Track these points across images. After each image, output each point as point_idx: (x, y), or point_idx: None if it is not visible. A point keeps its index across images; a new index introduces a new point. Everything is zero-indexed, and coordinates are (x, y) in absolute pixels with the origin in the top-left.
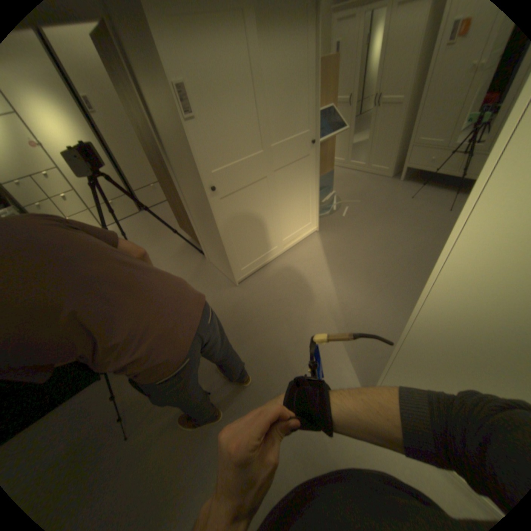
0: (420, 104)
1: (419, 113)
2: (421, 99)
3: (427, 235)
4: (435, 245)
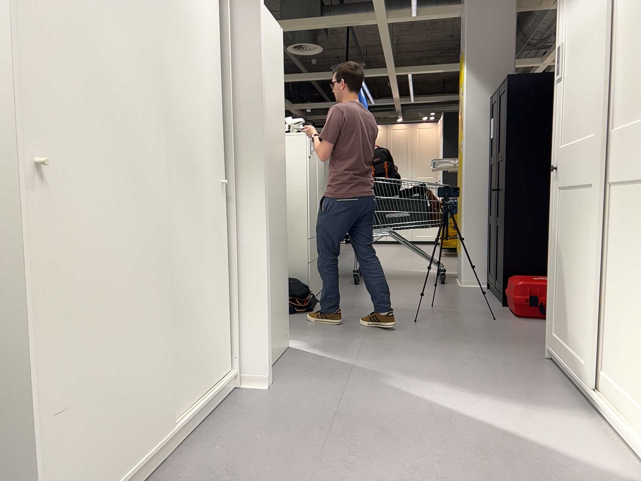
0: None
1: None
2: None
3: None
4: None
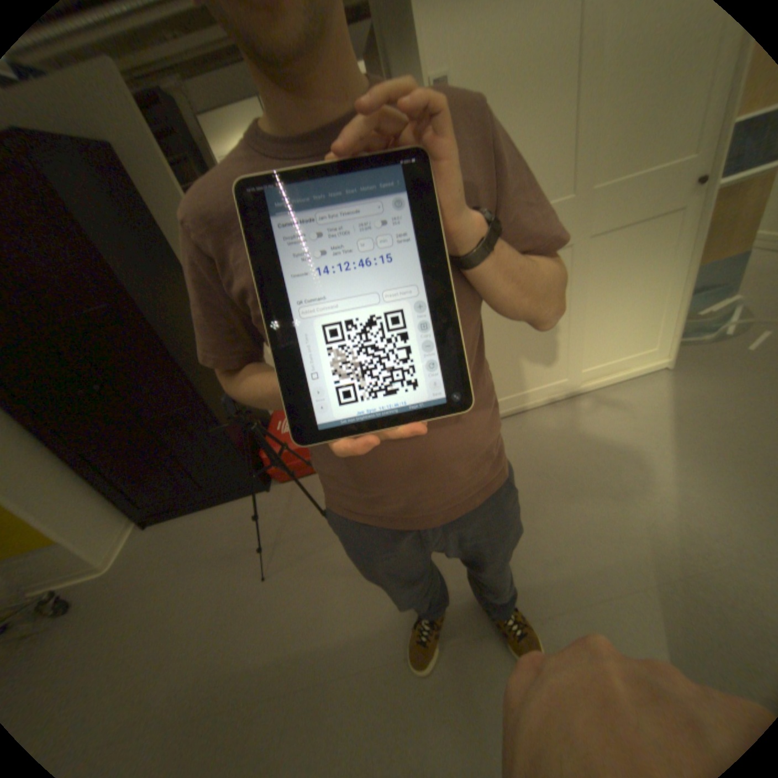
0: None
1: None
2: None
3: None
4: None
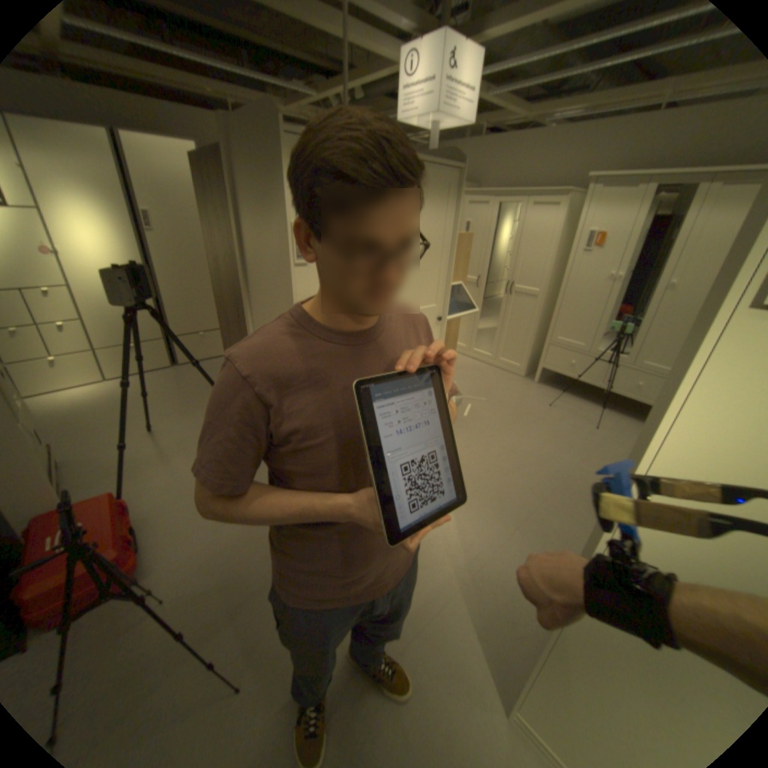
0: (556, 301)
1: (555, 310)
2: (558, 297)
3: (573, 457)
4: (583, 471)
